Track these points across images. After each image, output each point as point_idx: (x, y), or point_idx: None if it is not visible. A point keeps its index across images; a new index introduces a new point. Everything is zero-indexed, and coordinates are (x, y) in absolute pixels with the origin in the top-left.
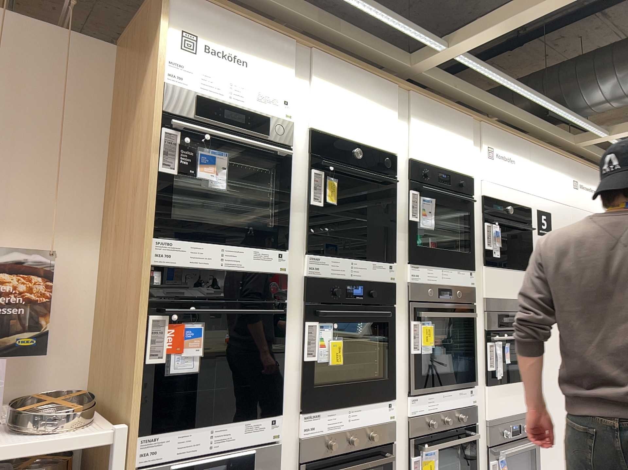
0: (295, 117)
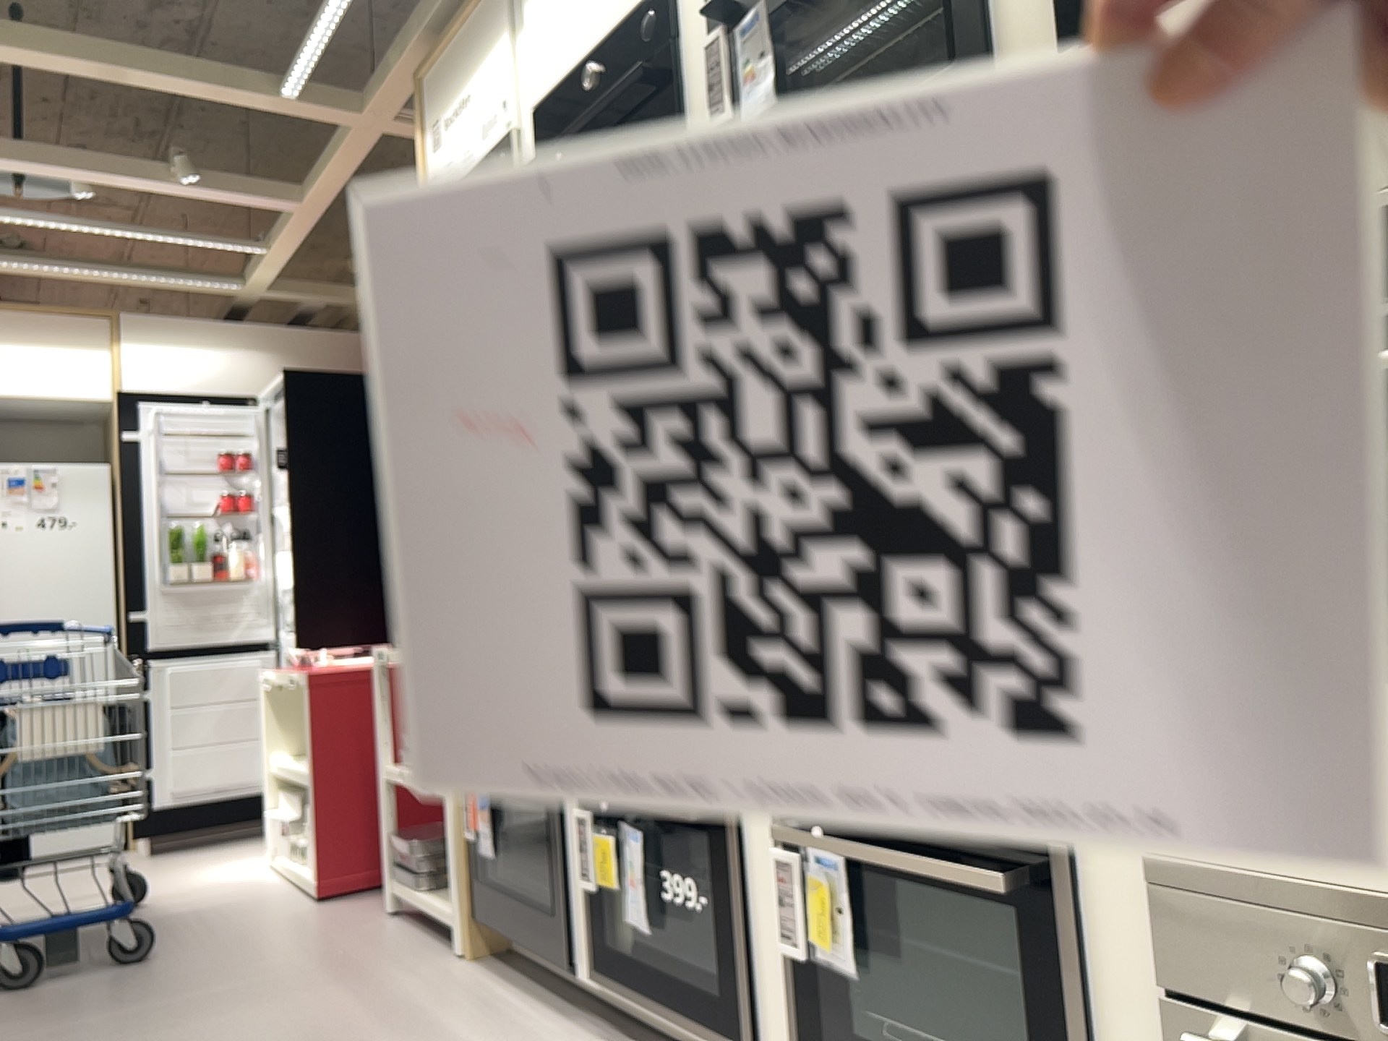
0: (515, 105)
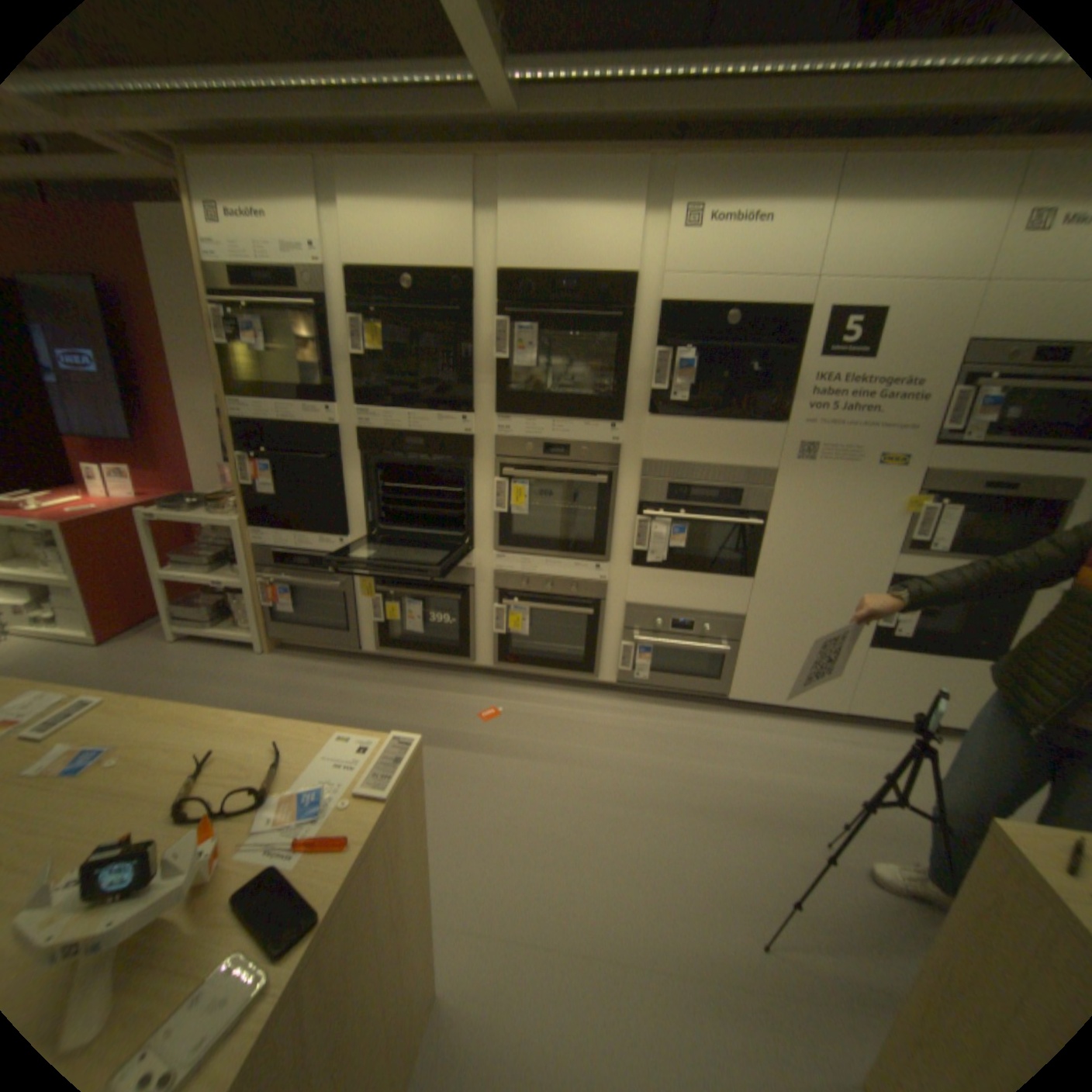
0: (322, 252)
